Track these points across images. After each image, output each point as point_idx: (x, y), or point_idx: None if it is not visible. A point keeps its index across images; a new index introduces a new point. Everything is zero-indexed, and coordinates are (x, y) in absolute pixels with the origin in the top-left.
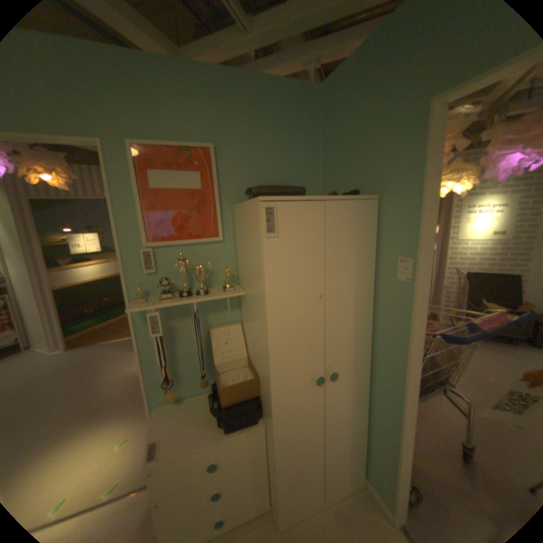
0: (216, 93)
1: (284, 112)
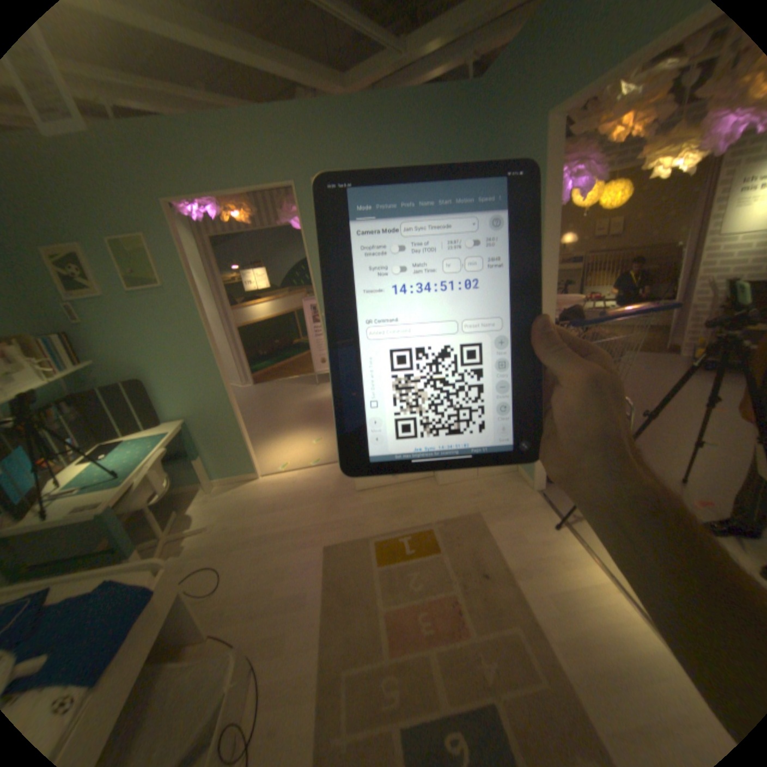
0: (376, 120)
1: (440, 122)
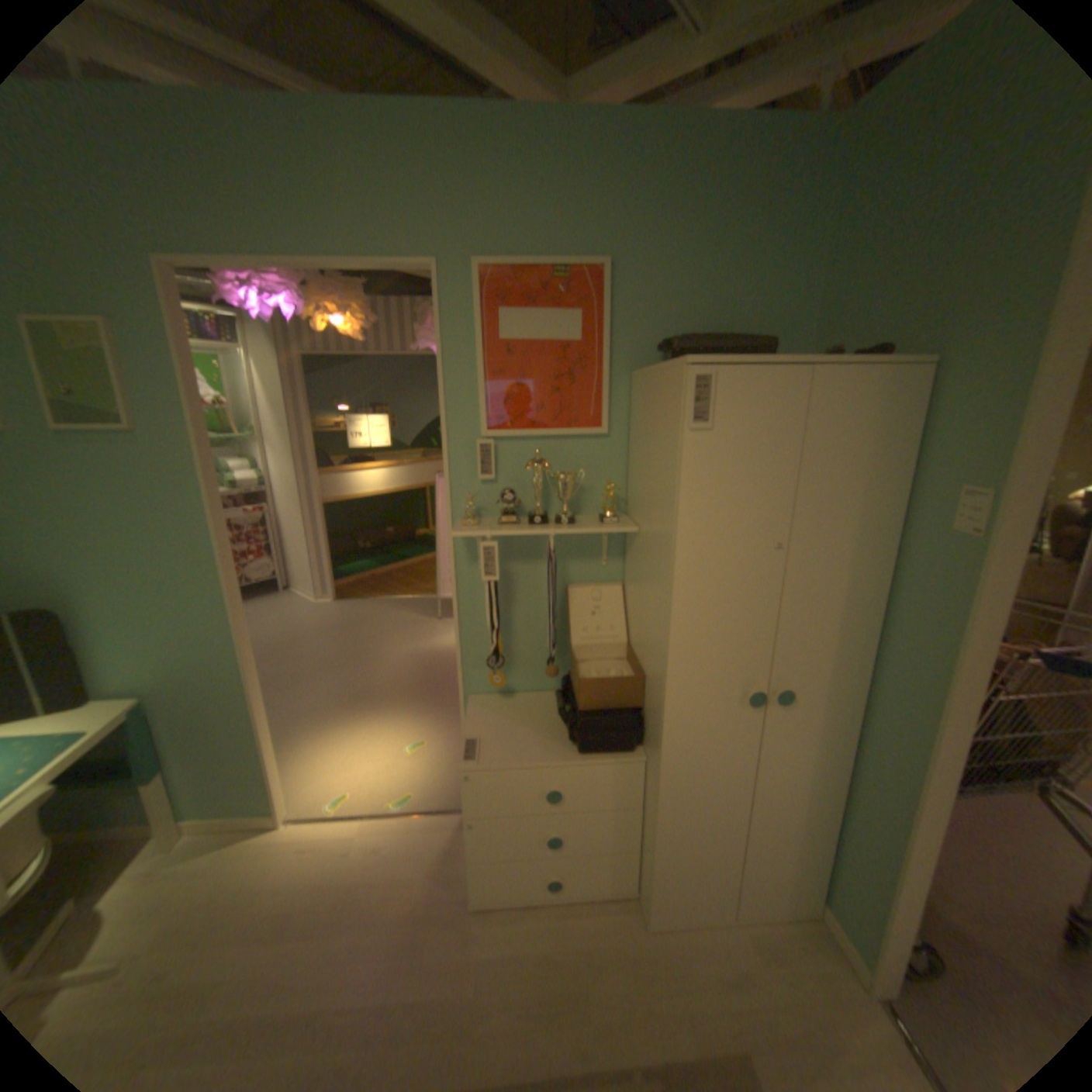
0: (626, 162)
1: (753, 185)
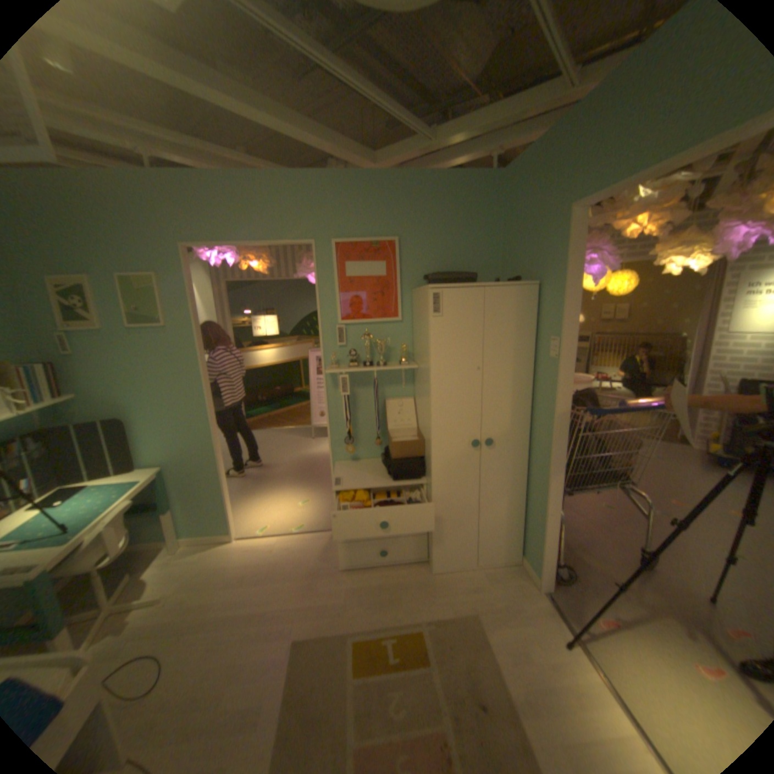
0: (402, 194)
1: (463, 202)
